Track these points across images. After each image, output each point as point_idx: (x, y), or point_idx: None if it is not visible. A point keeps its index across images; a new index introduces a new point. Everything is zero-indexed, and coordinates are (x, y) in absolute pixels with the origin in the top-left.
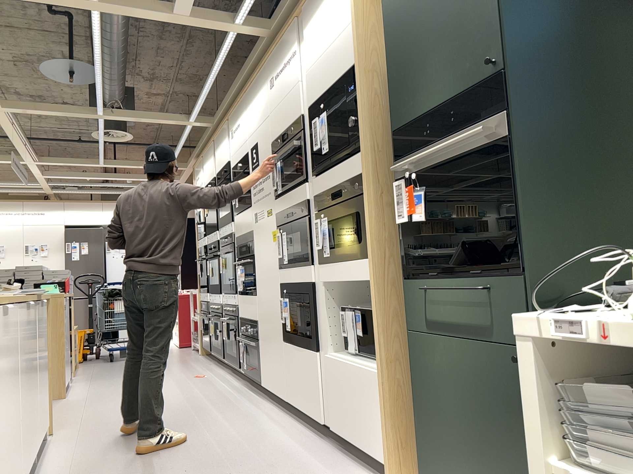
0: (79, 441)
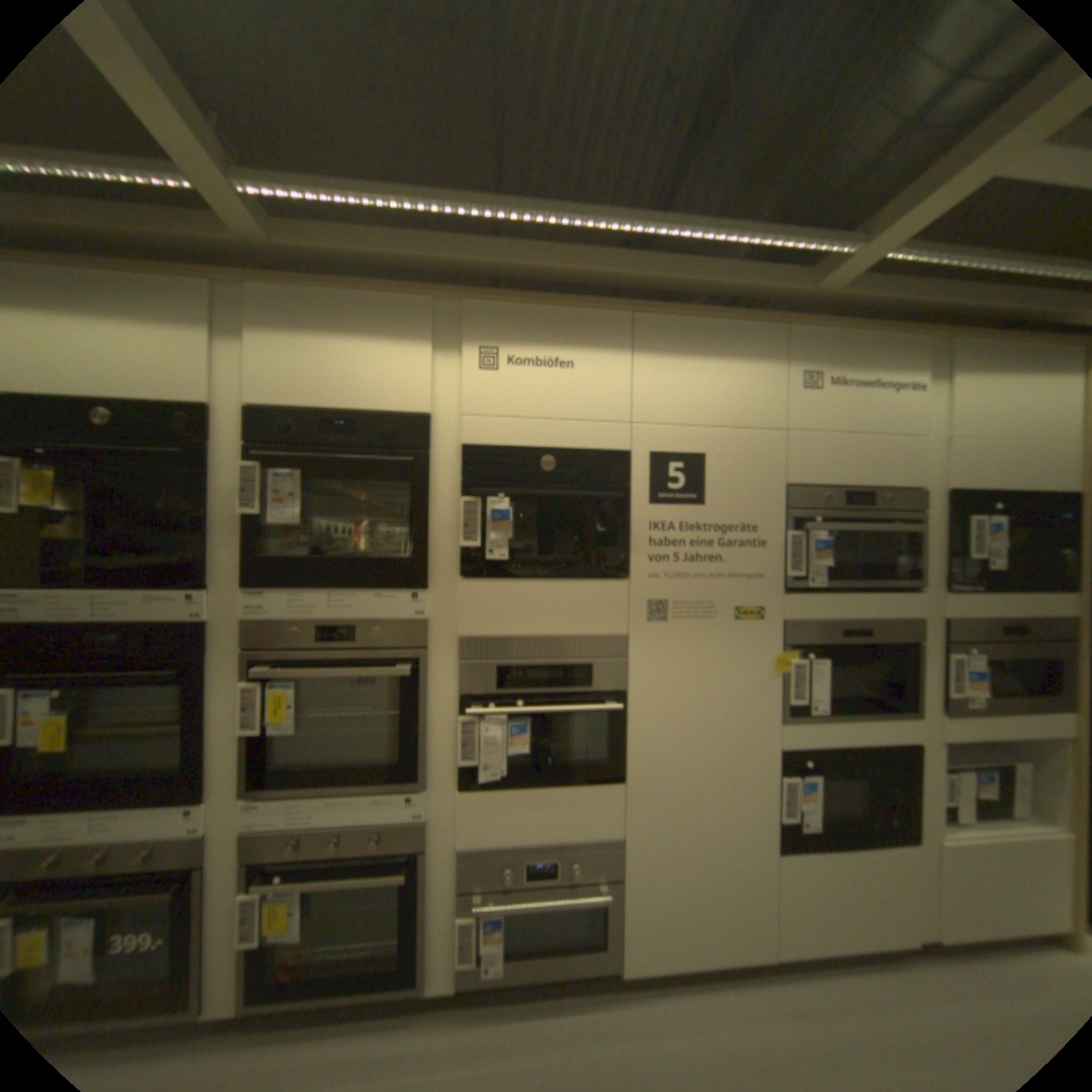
0: None
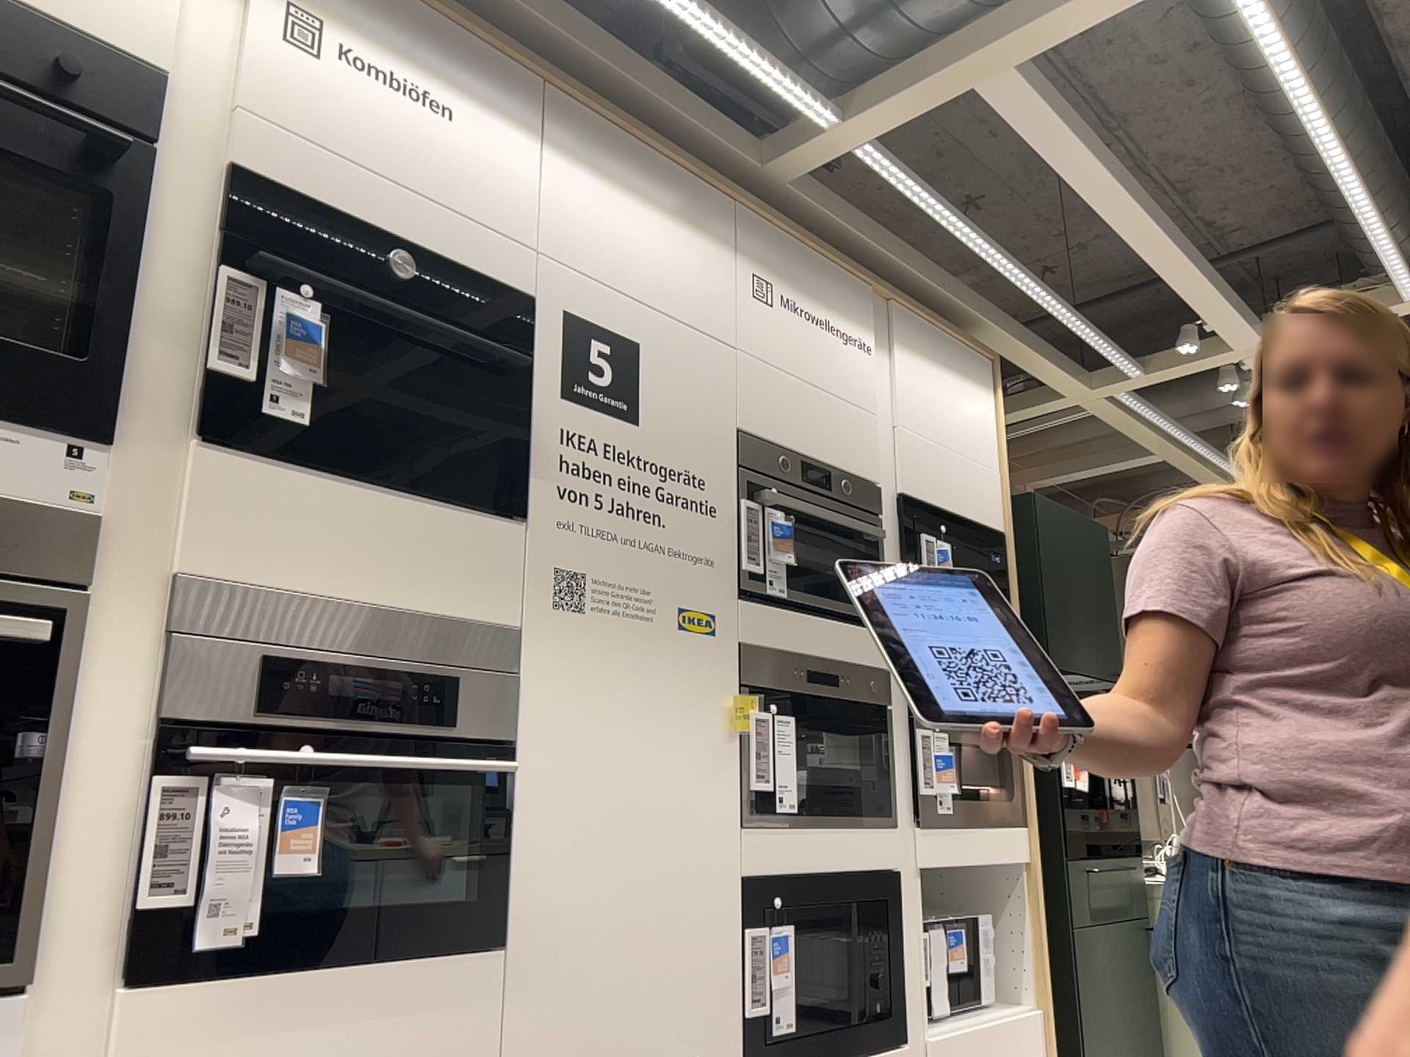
0: None
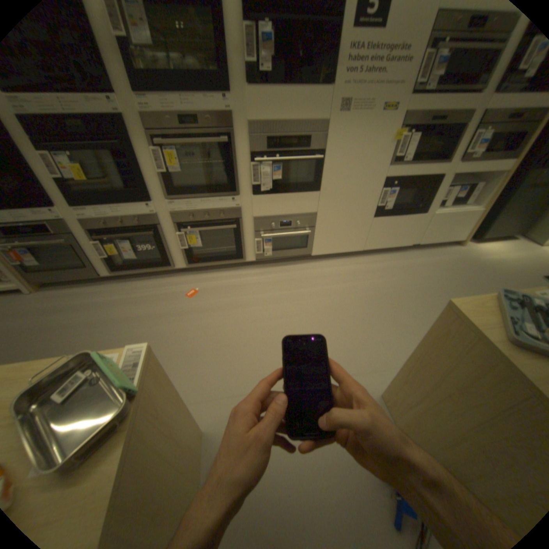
0: (398, 367)
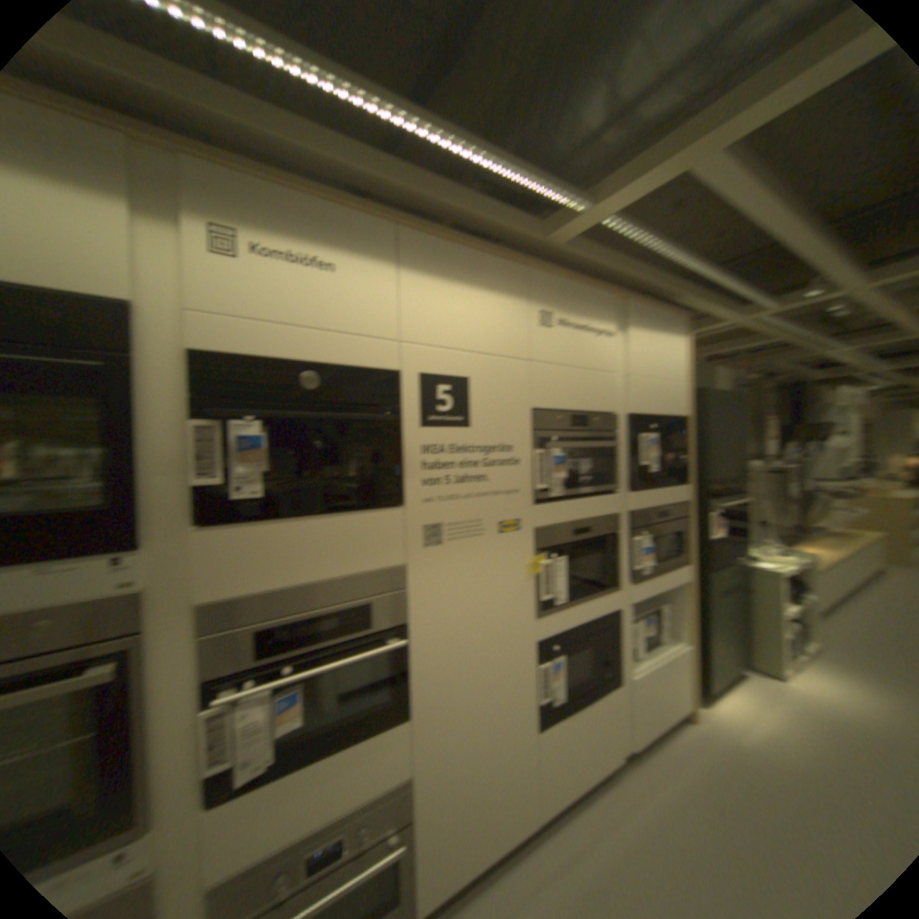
0: None
